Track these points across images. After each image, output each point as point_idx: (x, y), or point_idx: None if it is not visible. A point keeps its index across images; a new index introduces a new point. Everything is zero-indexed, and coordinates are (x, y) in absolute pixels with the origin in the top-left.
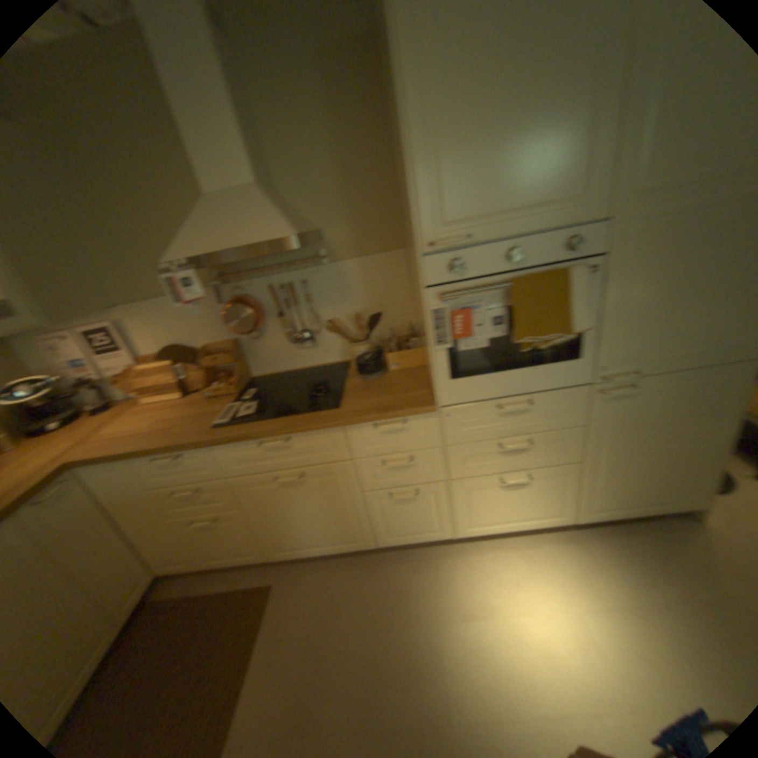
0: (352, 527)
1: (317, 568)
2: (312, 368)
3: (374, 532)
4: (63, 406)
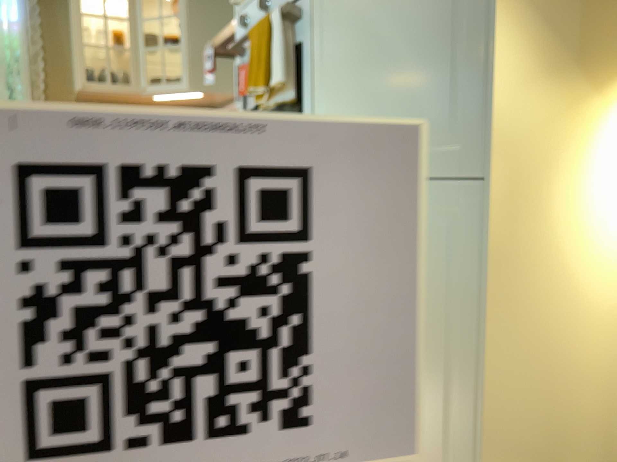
0: None
1: None
2: None
3: None
4: None
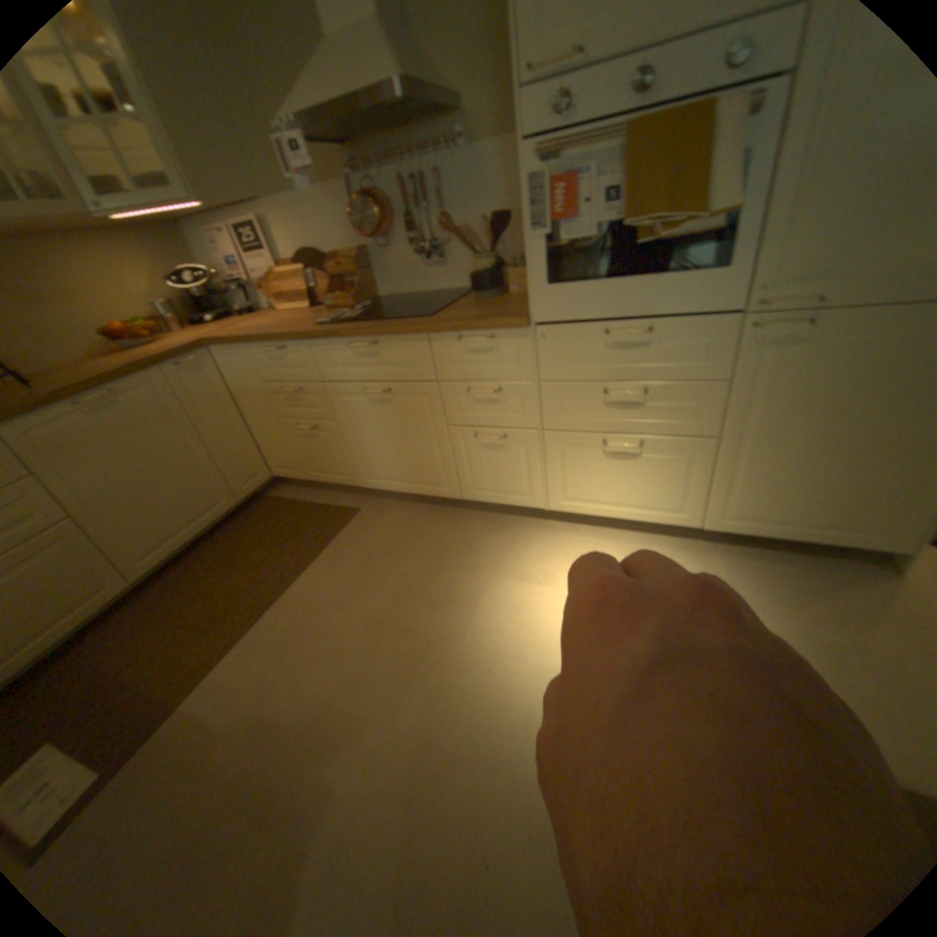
0: (435, 467)
1: (402, 506)
2: (435, 292)
3: (457, 477)
4: (215, 306)
